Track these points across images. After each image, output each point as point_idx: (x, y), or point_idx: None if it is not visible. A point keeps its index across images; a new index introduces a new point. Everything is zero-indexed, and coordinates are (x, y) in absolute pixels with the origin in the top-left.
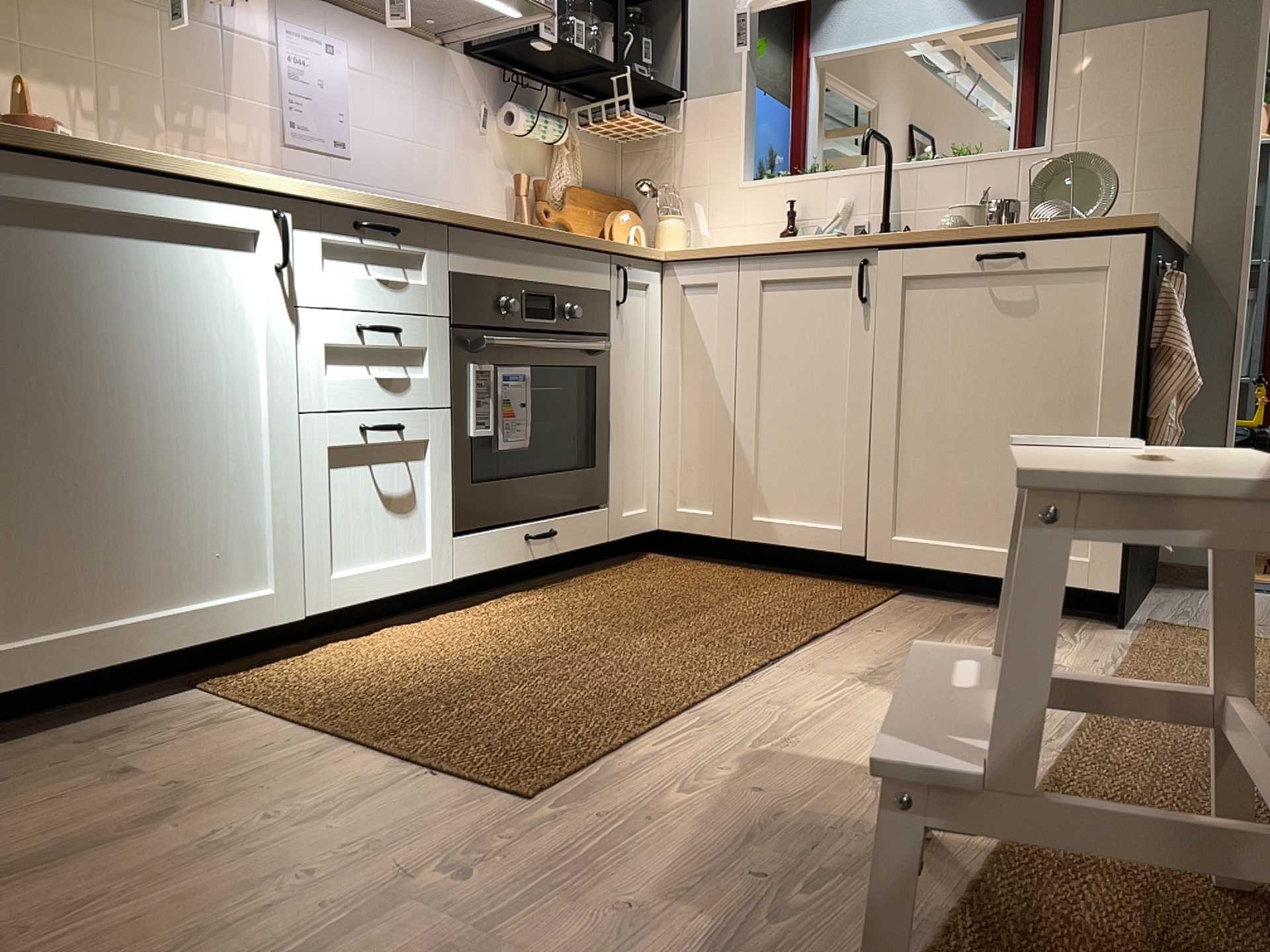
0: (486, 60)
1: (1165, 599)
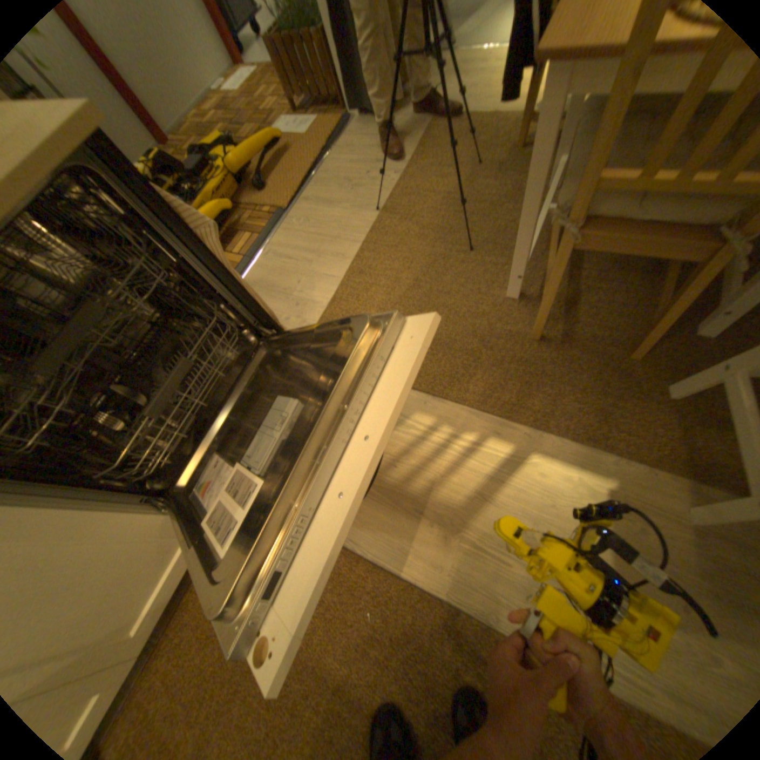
0: None
1: None
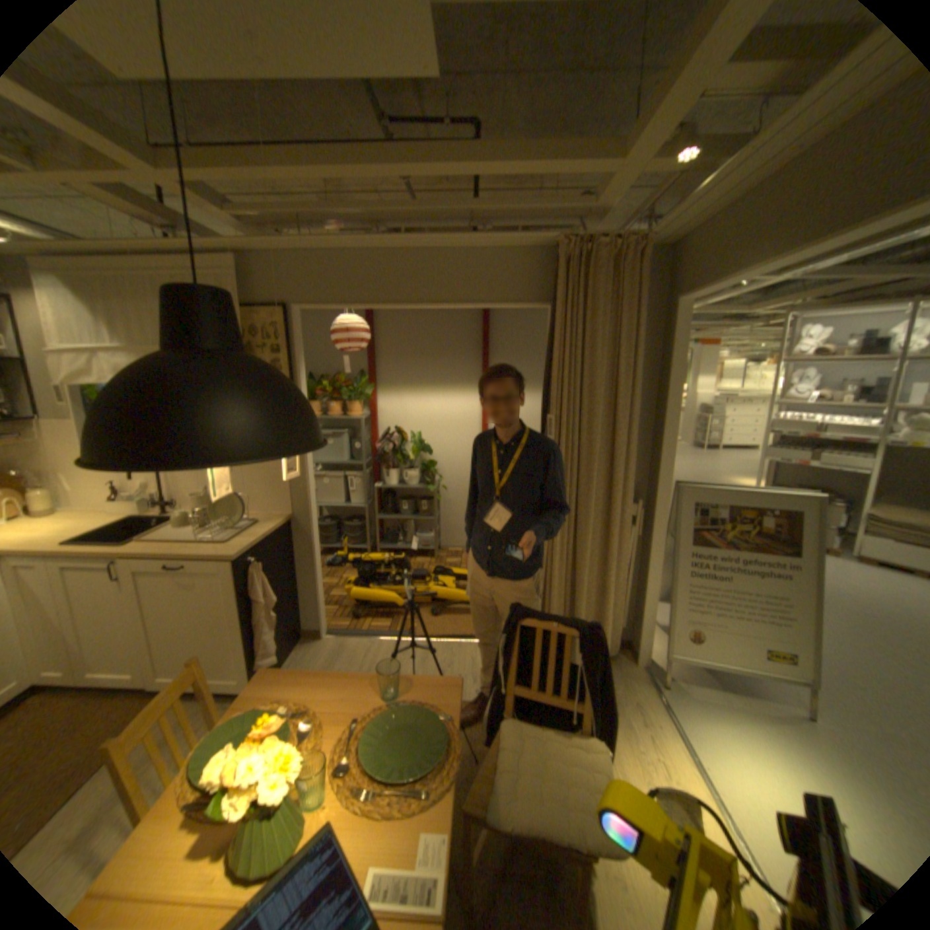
0: None
1: (292, 661)
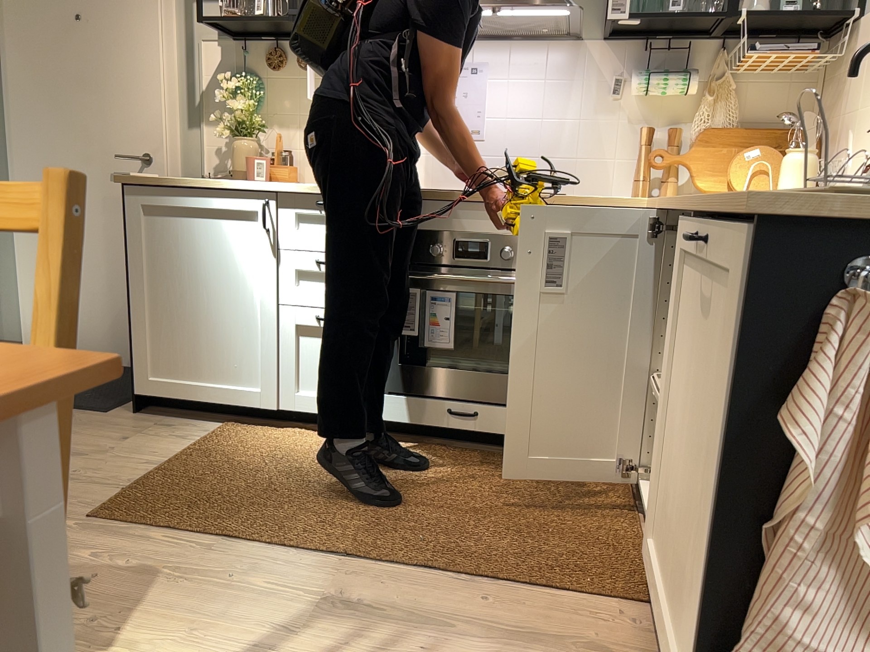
0: (621, 37)
1: None
